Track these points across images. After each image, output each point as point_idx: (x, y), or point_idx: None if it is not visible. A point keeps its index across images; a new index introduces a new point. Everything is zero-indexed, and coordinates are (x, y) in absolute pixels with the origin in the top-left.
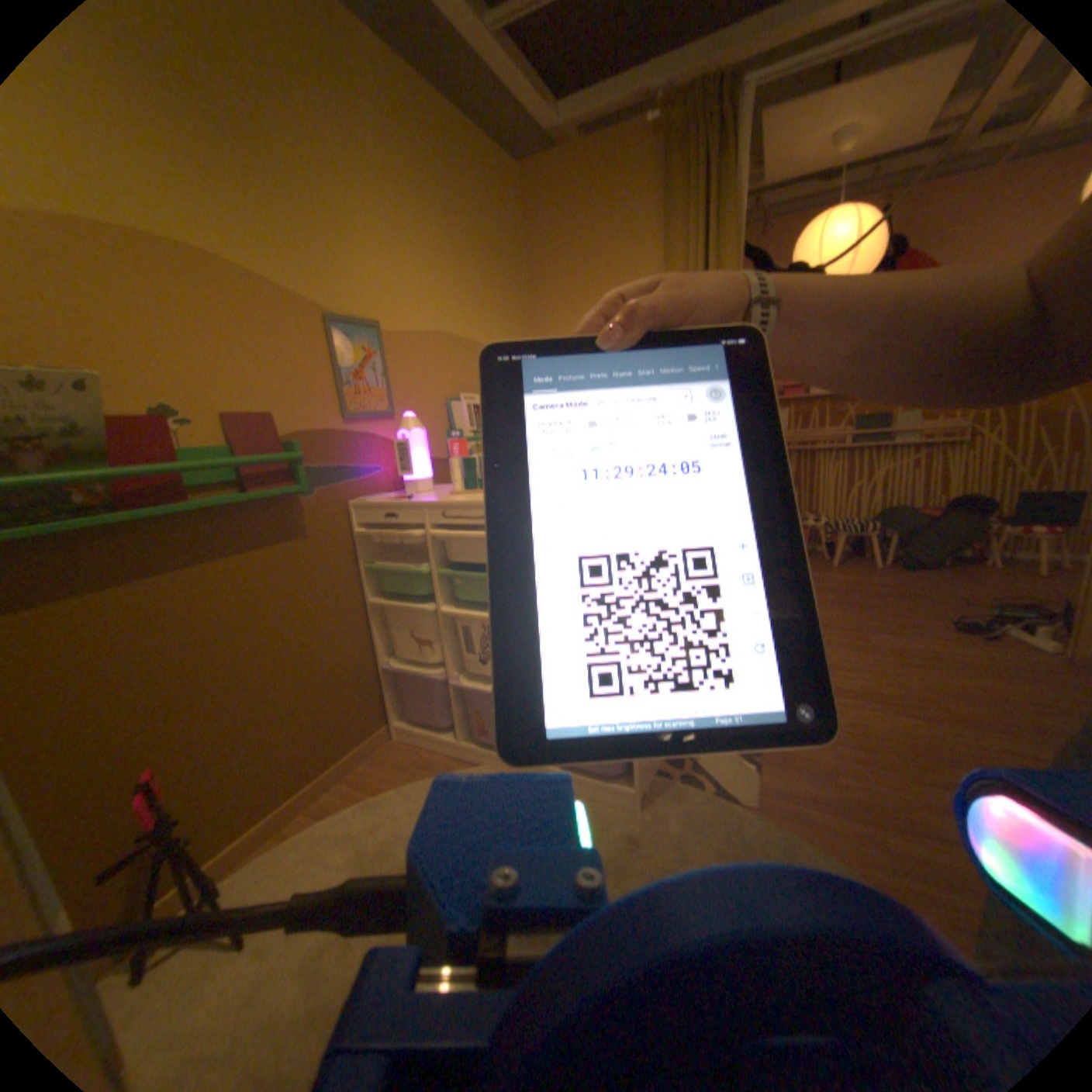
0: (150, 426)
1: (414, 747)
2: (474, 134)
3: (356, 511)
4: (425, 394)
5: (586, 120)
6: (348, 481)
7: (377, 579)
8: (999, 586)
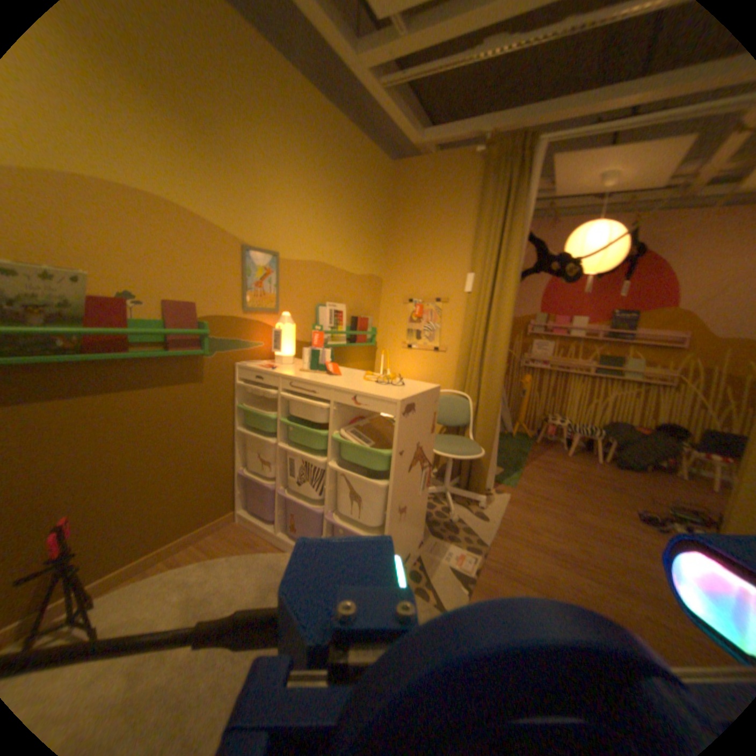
0: (115, 305)
1: (248, 531)
2: (366, 144)
3: (239, 371)
4: (302, 301)
5: (441, 143)
6: (239, 350)
7: (246, 415)
8: (682, 493)
